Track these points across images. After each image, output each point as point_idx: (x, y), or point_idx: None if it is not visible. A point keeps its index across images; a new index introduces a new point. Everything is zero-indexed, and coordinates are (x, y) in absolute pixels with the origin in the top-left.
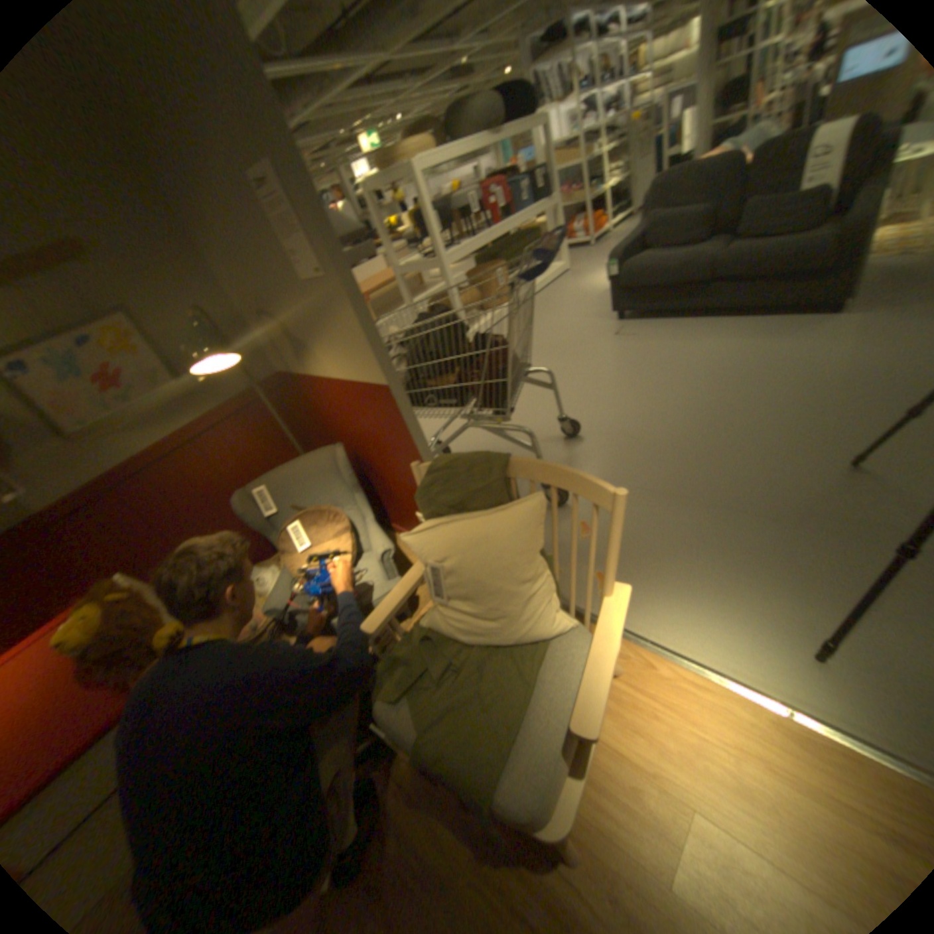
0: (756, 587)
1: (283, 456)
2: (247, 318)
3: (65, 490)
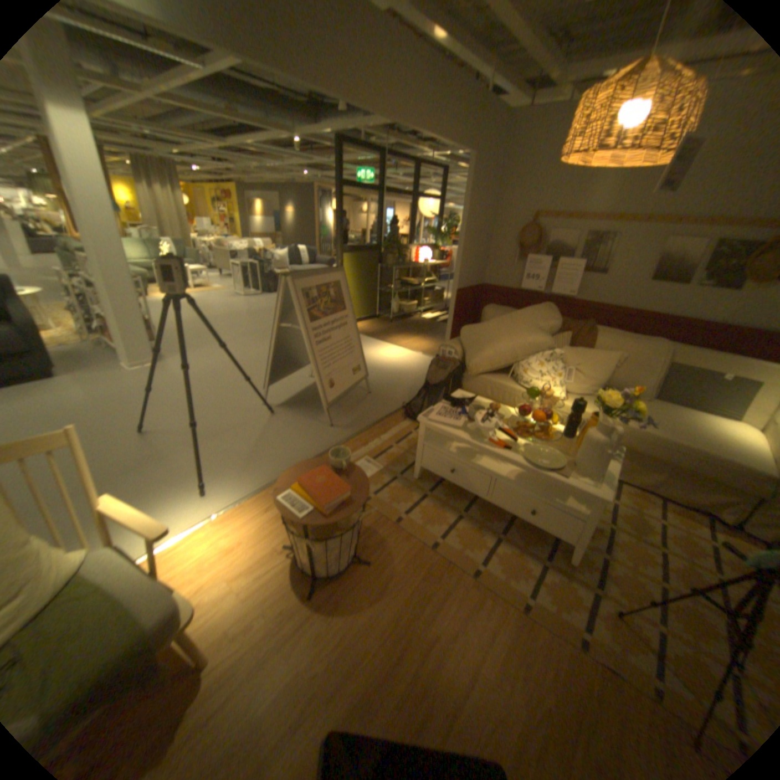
0: (152, 497)
1: None
2: None
3: None
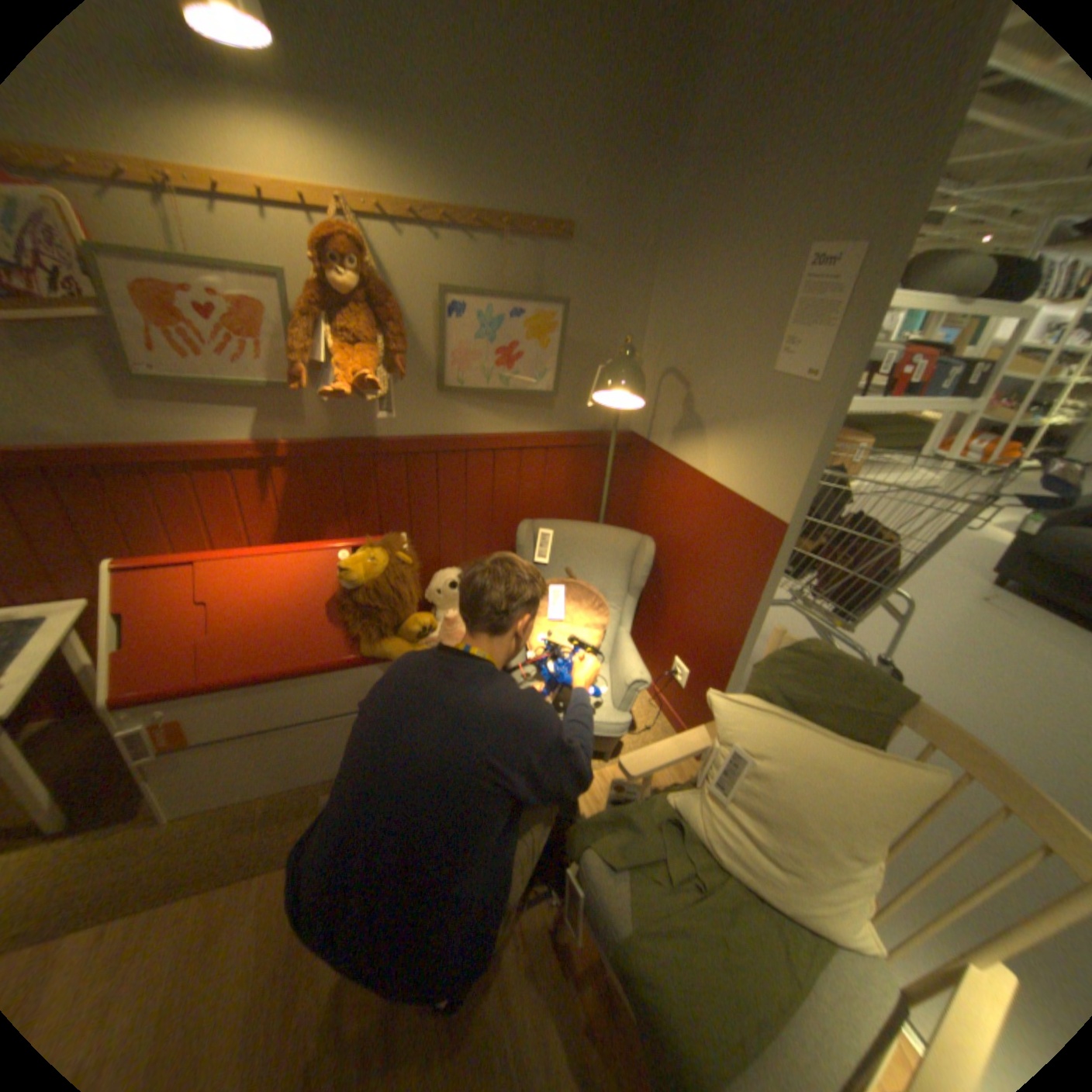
0: None
1: (578, 512)
2: (650, 368)
3: (411, 432)
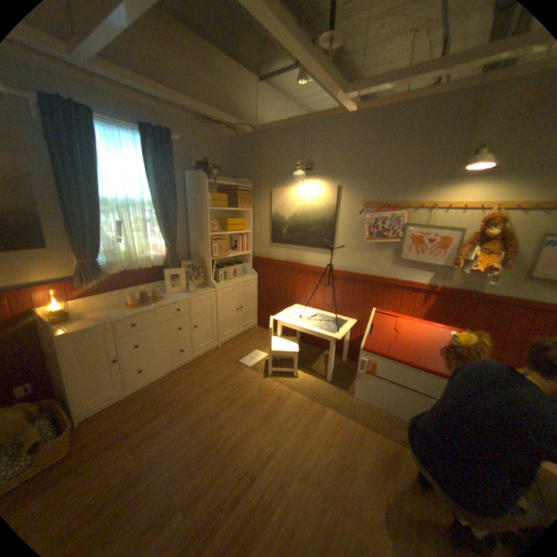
0: None
1: None
2: None
3: (503, 293)
